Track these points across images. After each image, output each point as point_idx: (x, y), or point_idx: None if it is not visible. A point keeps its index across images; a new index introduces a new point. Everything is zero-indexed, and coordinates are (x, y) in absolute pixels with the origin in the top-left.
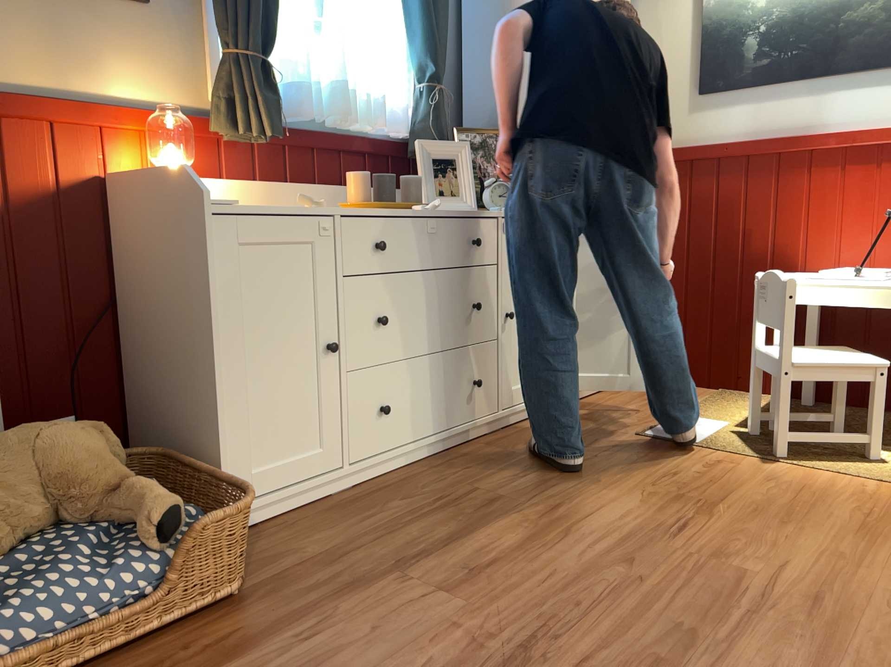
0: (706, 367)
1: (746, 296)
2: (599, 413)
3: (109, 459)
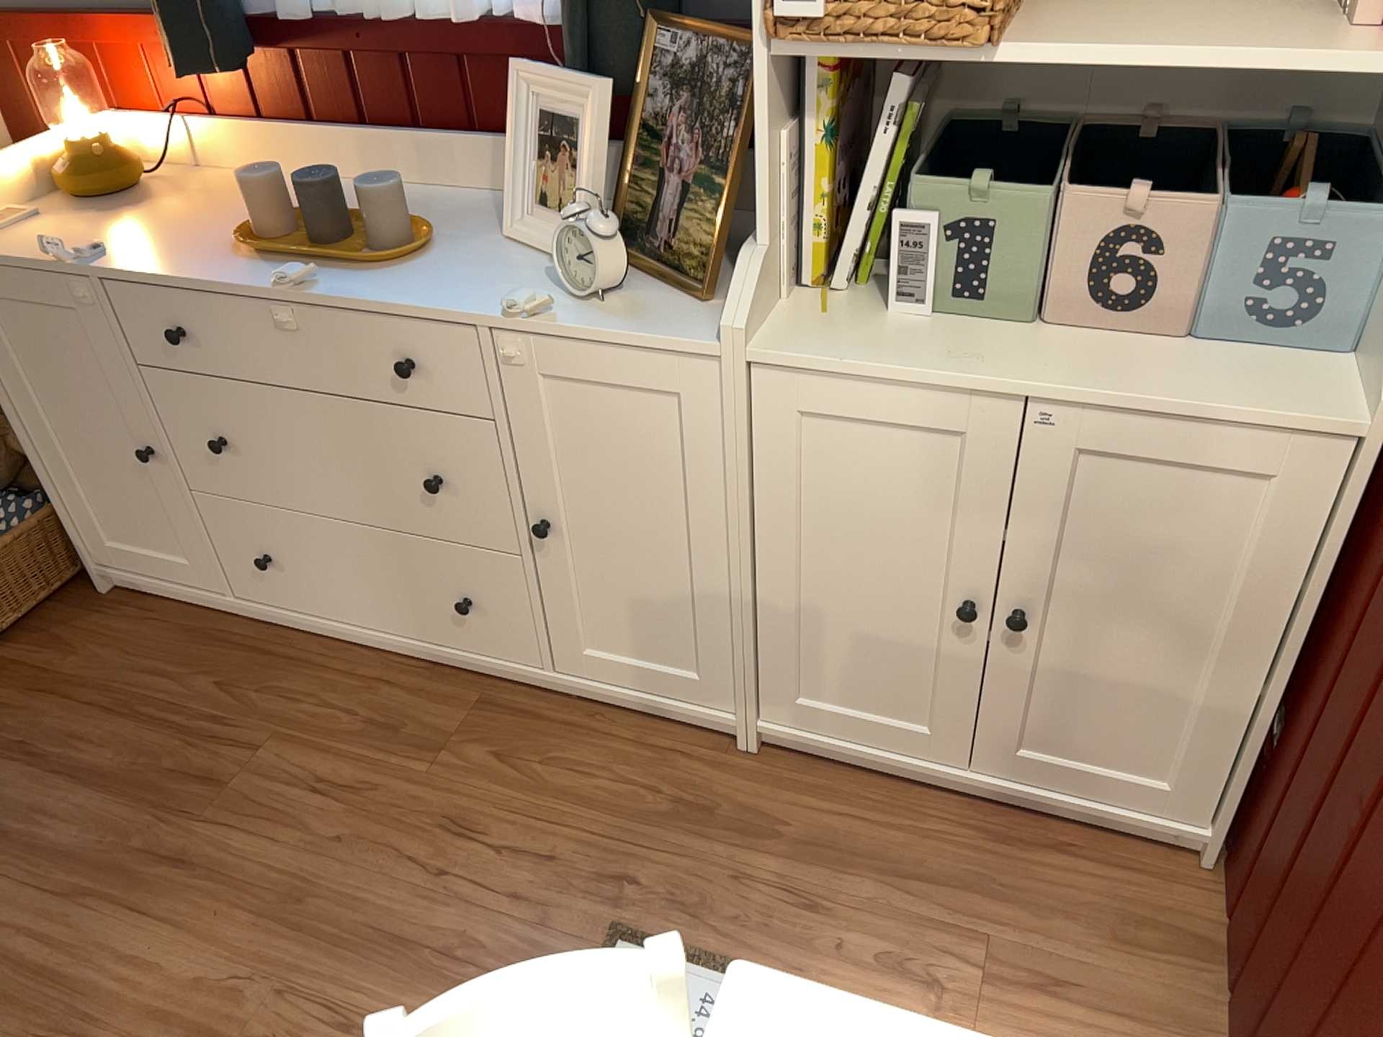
0: (1242, 1027)
1: (1338, 1003)
2: (762, 826)
3: (0, 469)
